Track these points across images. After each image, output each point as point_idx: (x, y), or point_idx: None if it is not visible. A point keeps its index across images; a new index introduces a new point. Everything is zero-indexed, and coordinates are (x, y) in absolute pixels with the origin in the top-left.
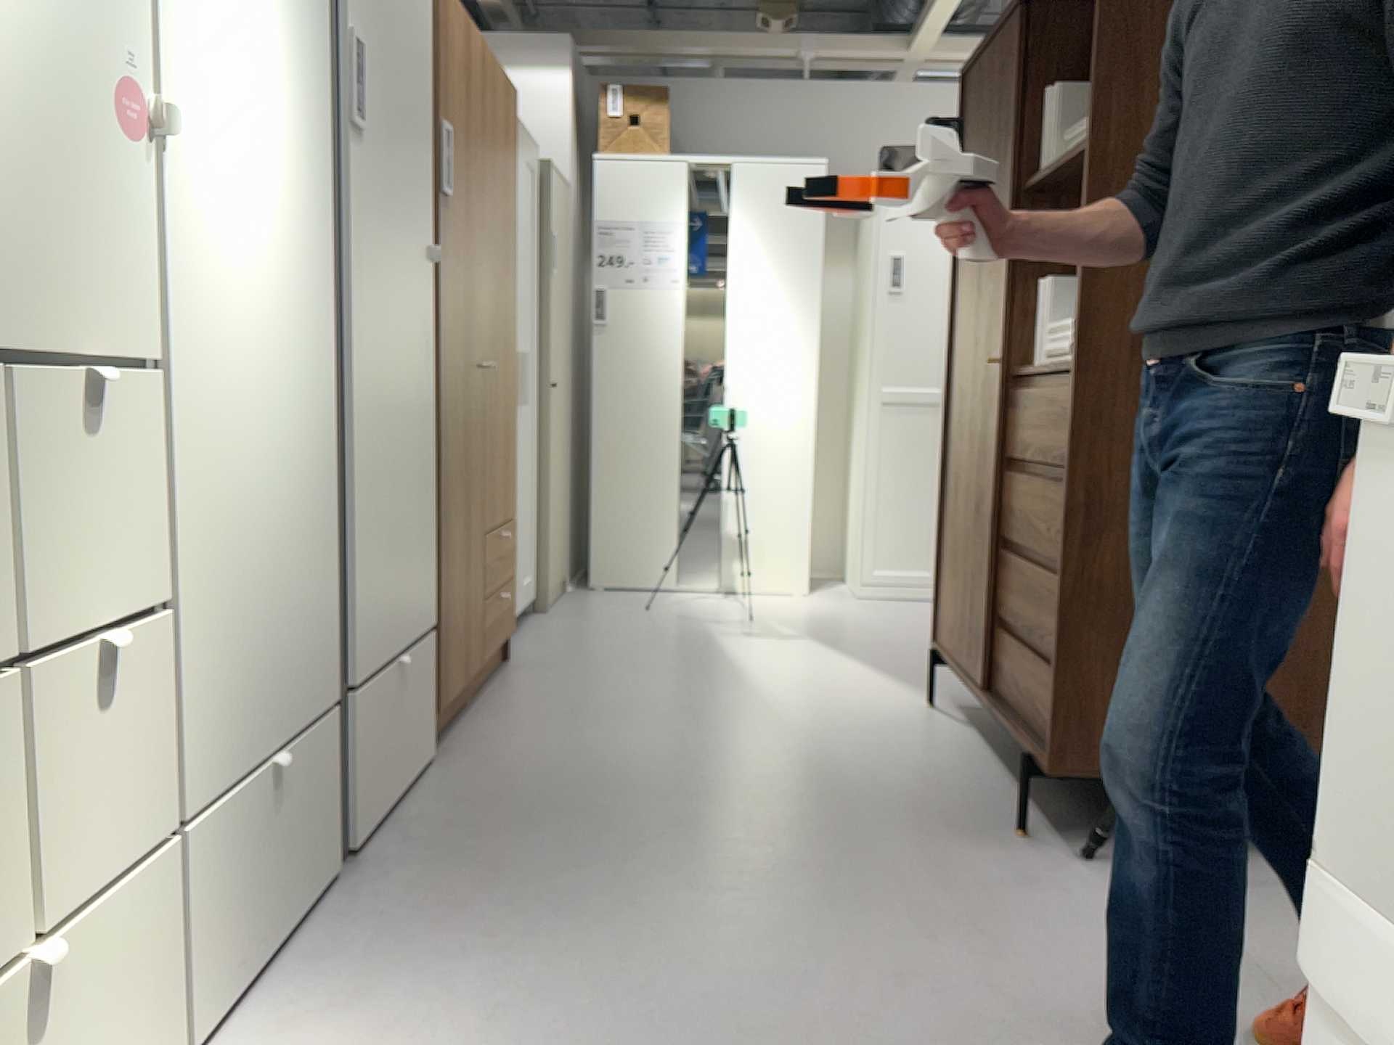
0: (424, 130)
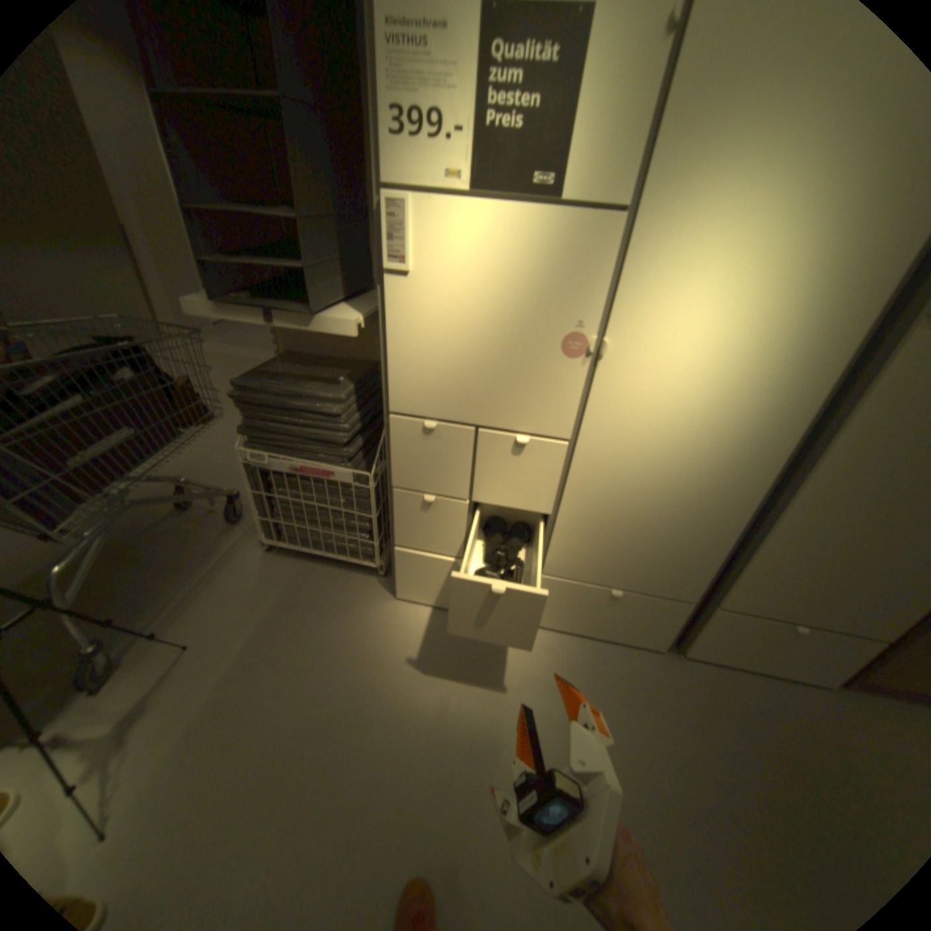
0: None
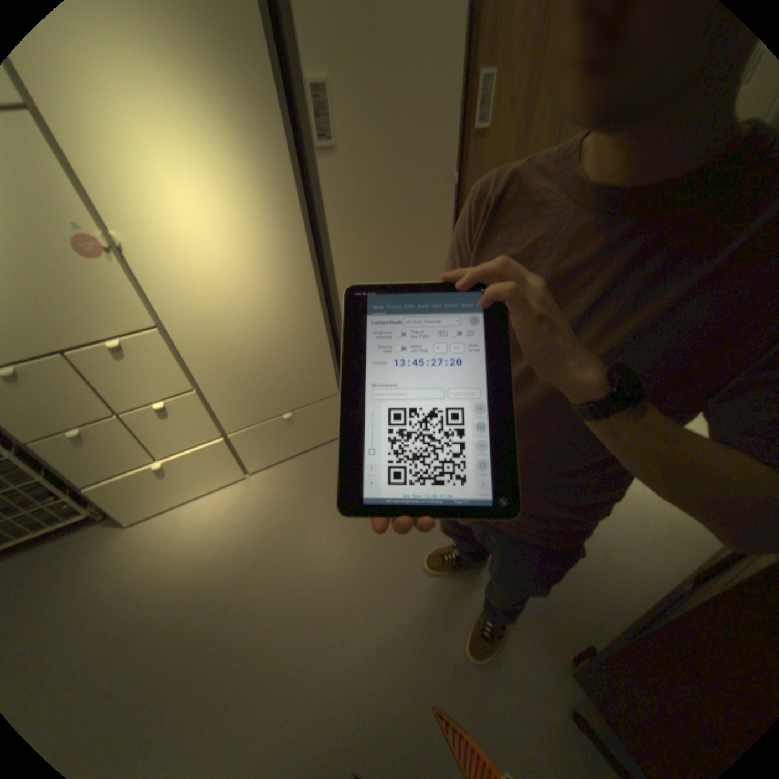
0: (446, 94)
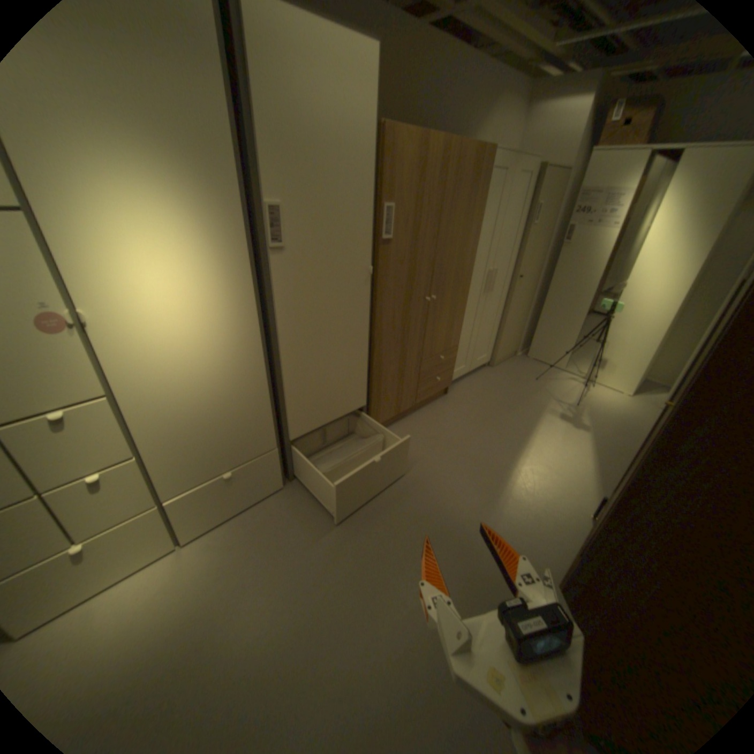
0: (363, 216)
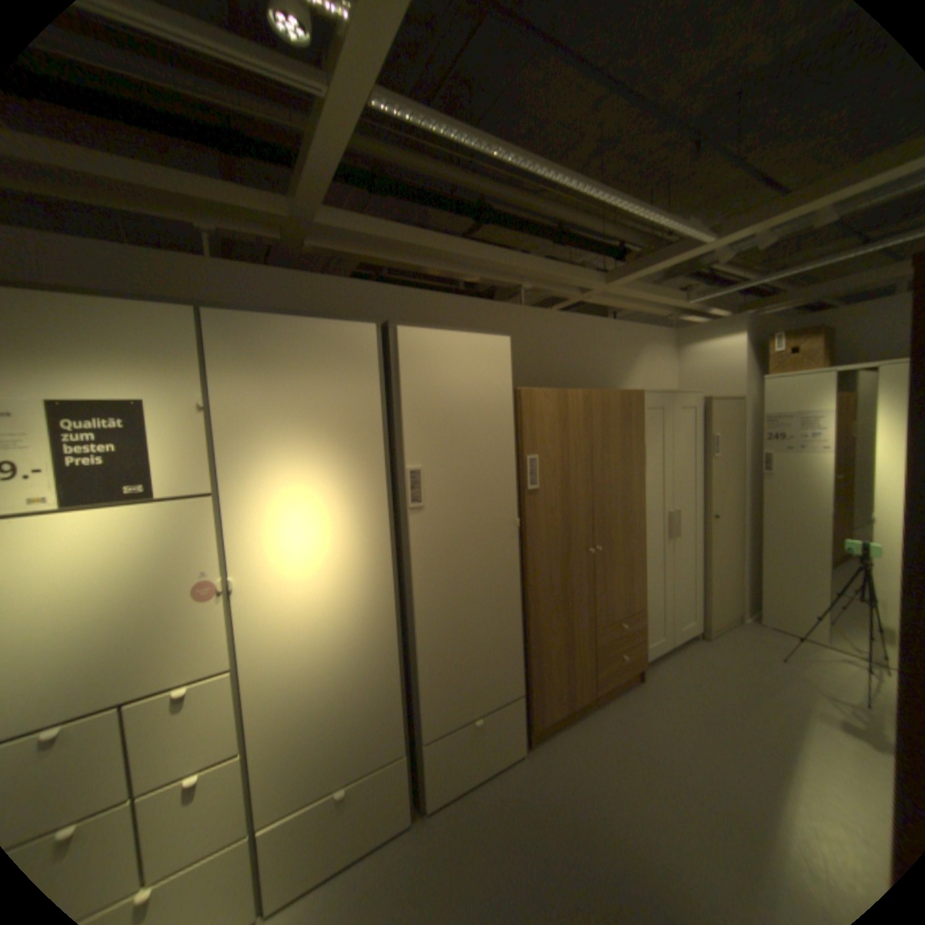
0: (504, 470)
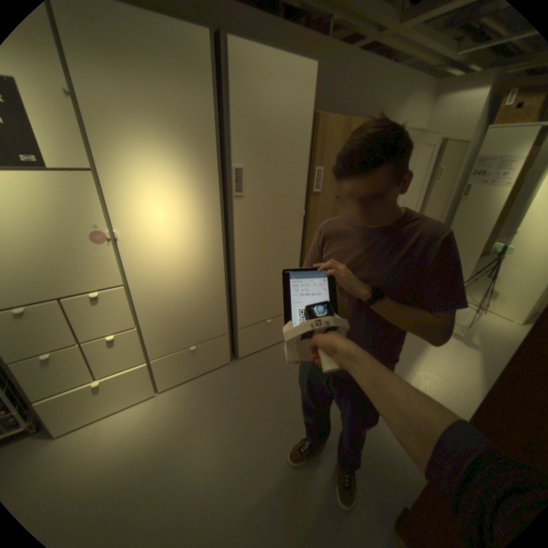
0: (300, 176)
